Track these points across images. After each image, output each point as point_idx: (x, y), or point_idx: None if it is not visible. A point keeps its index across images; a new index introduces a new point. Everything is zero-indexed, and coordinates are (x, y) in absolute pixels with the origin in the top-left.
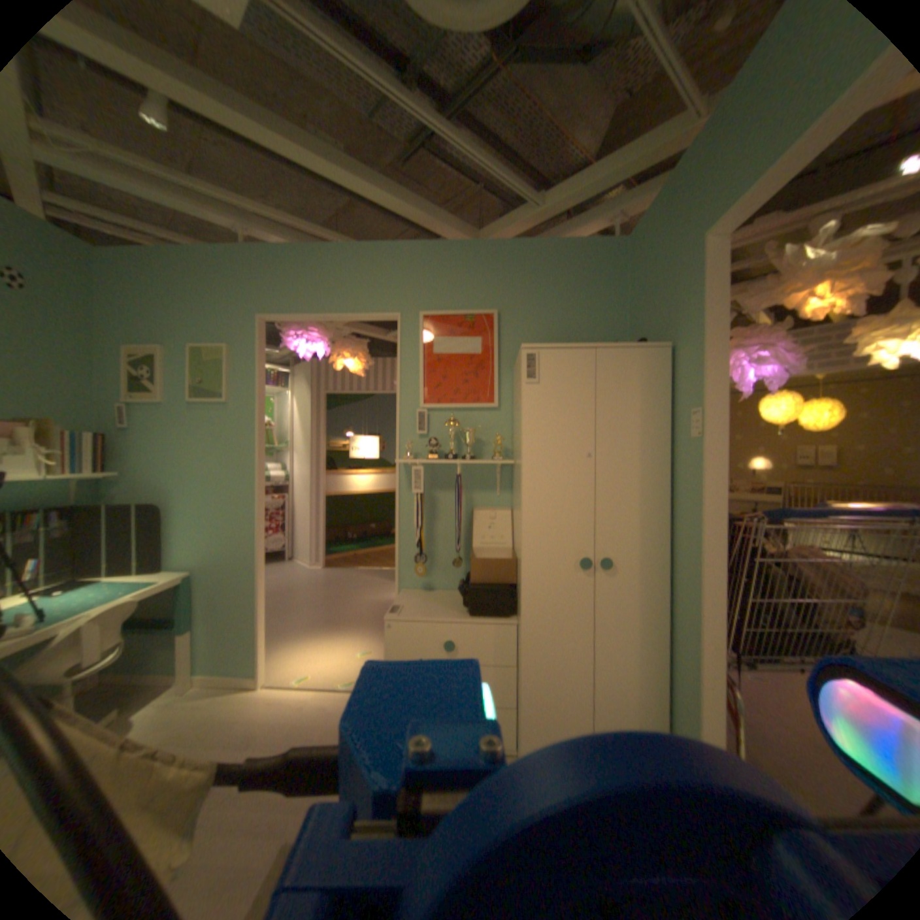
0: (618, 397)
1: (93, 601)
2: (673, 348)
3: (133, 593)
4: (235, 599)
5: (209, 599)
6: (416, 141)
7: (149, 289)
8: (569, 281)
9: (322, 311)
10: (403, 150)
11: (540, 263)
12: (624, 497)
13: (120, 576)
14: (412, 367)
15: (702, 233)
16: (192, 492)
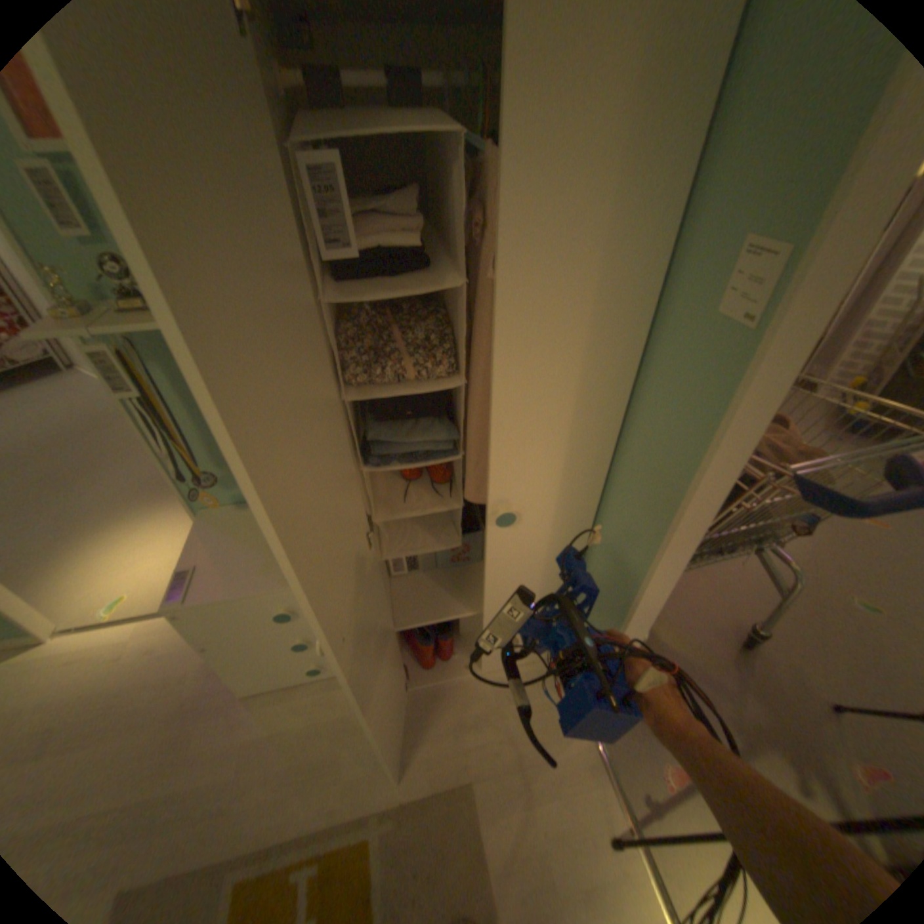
0: (565, 174)
1: None
2: None
3: None
4: None
5: None
6: None
7: None
8: None
9: None
10: None
11: None
12: (546, 416)
13: None
14: None
15: None
16: None
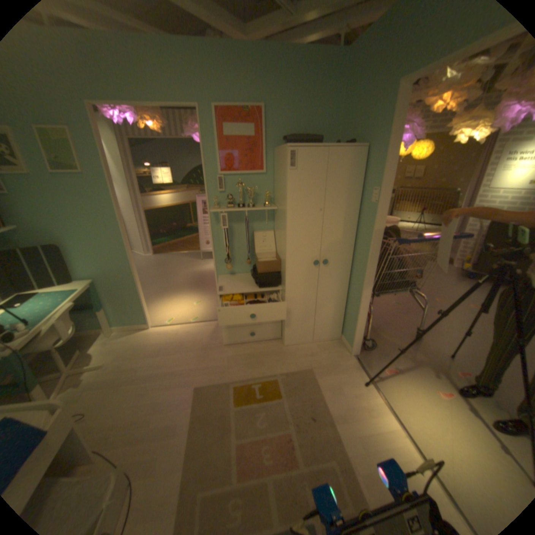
0: (337, 177)
1: (46, 306)
2: (369, 147)
3: (66, 298)
4: (124, 290)
5: (108, 291)
6: None
7: None
8: (309, 82)
9: (137, 99)
10: None
11: (291, 66)
12: (335, 230)
13: (47, 287)
14: (210, 145)
15: (398, 77)
16: (75, 234)
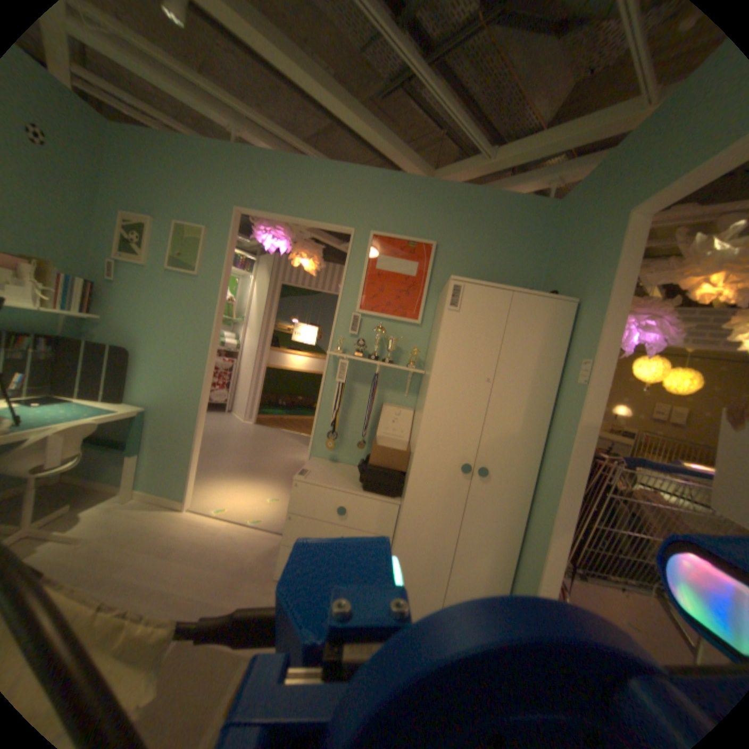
0: (523, 337)
1: (61, 418)
2: (579, 305)
3: (95, 417)
4: (177, 438)
5: (156, 433)
6: (397, 82)
7: (149, 168)
8: (501, 230)
9: (289, 215)
10: (384, 88)
11: (480, 209)
12: (509, 421)
13: (87, 401)
14: (355, 277)
15: (628, 210)
16: (156, 345)
